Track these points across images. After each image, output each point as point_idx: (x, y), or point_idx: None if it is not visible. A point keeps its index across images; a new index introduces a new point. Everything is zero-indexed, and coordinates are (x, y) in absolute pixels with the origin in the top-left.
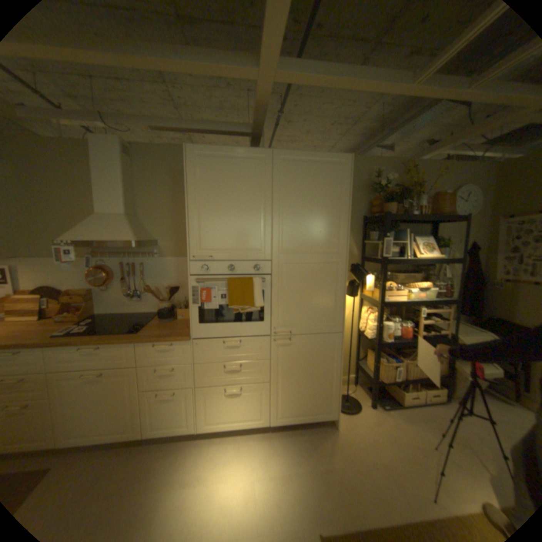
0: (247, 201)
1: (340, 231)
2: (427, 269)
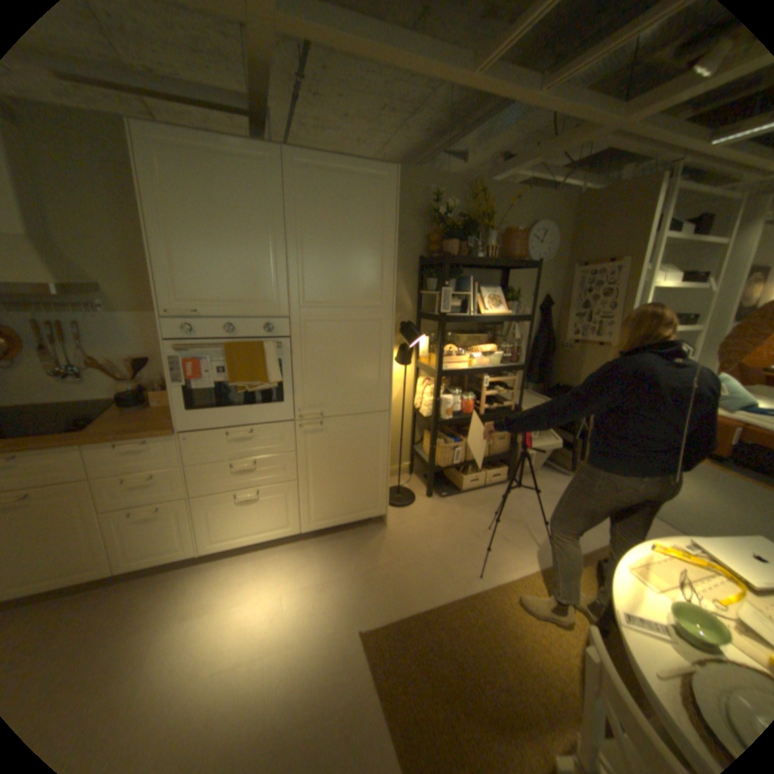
0: (244, 227)
1: (383, 277)
2: (494, 329)
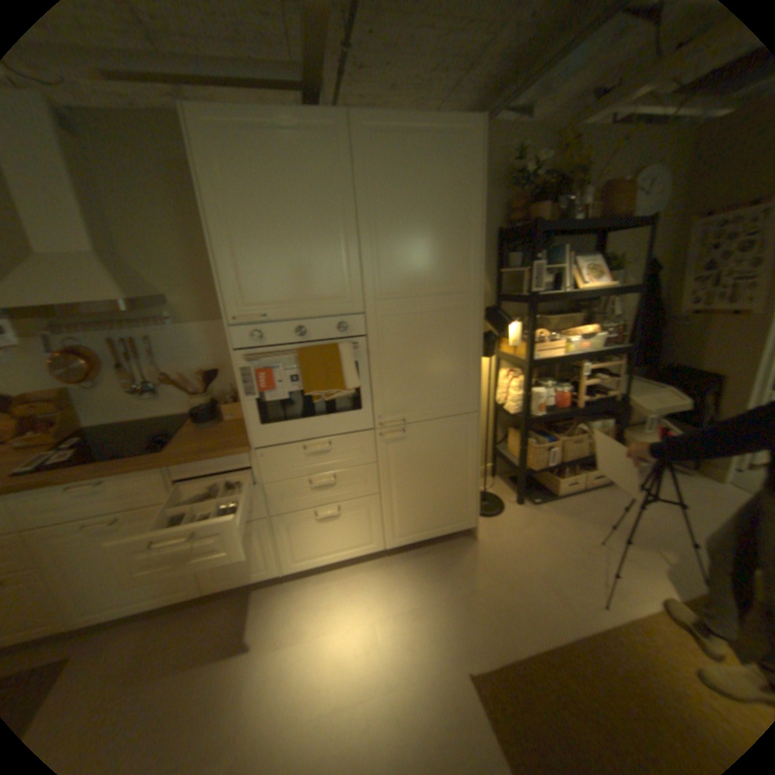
0: (313, 212)
1: (470, 254)
2: (590, 305)
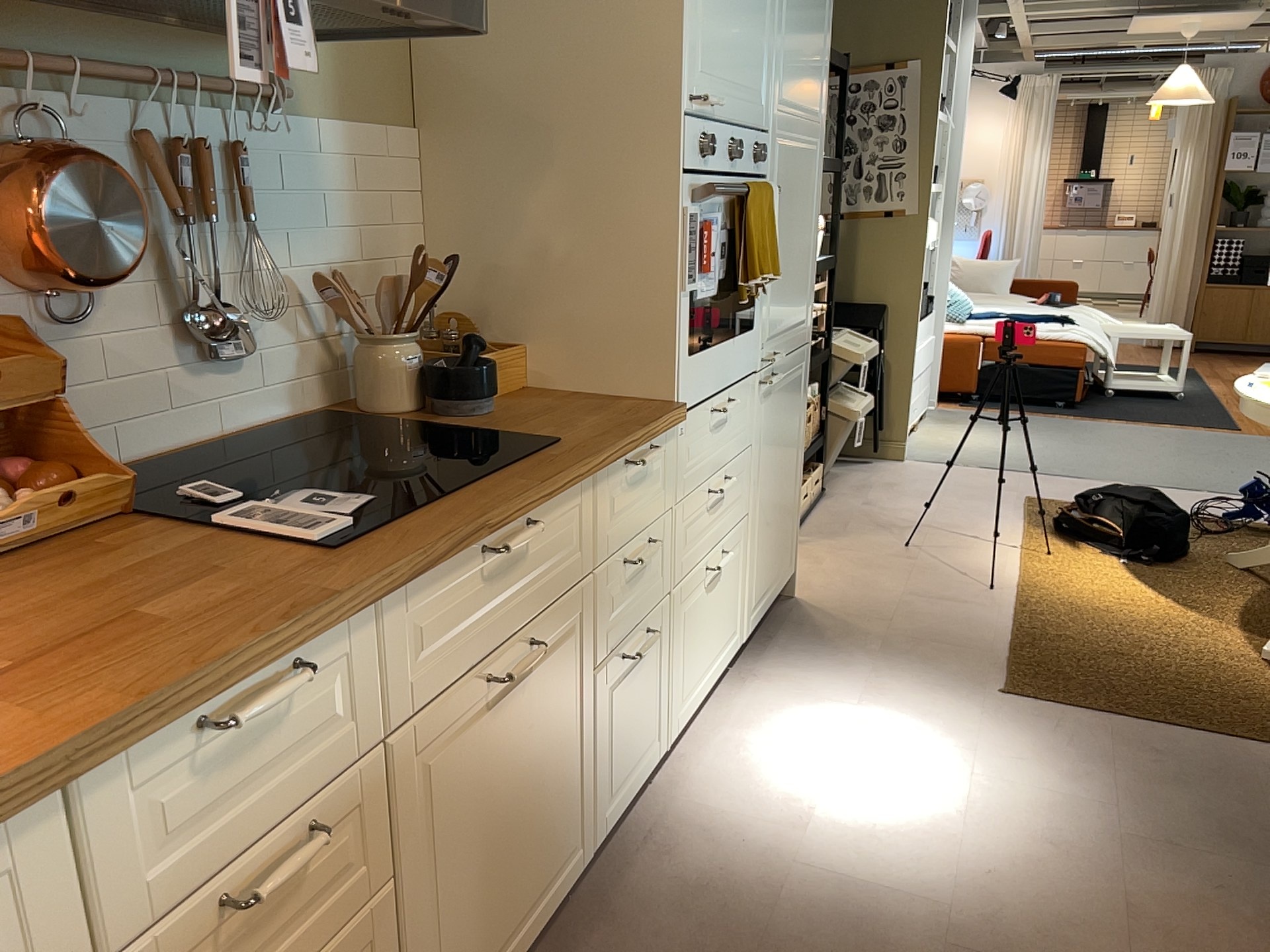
0: None
1: (824, 61)
2: None
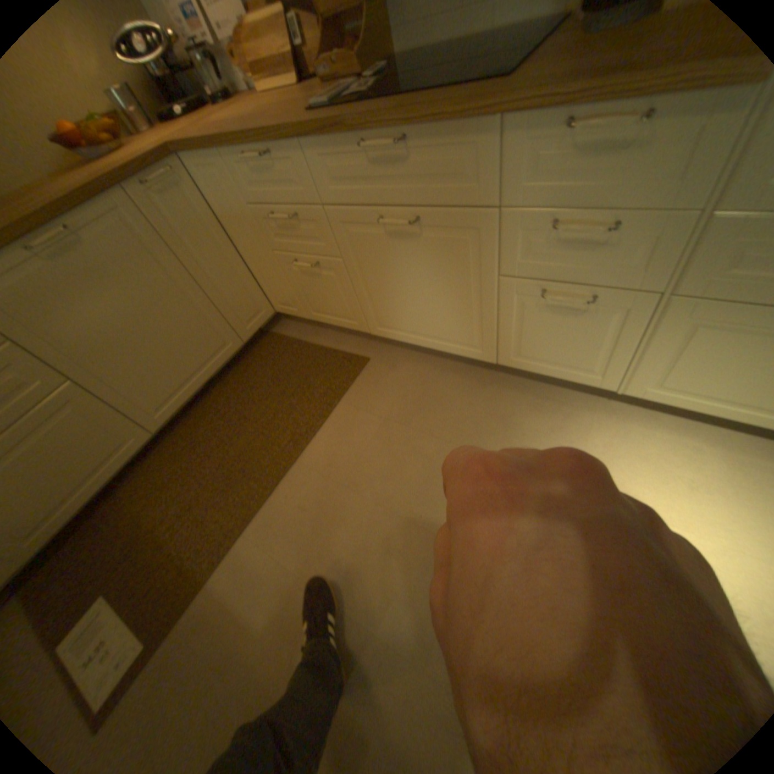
0: None
1: None
2: None
